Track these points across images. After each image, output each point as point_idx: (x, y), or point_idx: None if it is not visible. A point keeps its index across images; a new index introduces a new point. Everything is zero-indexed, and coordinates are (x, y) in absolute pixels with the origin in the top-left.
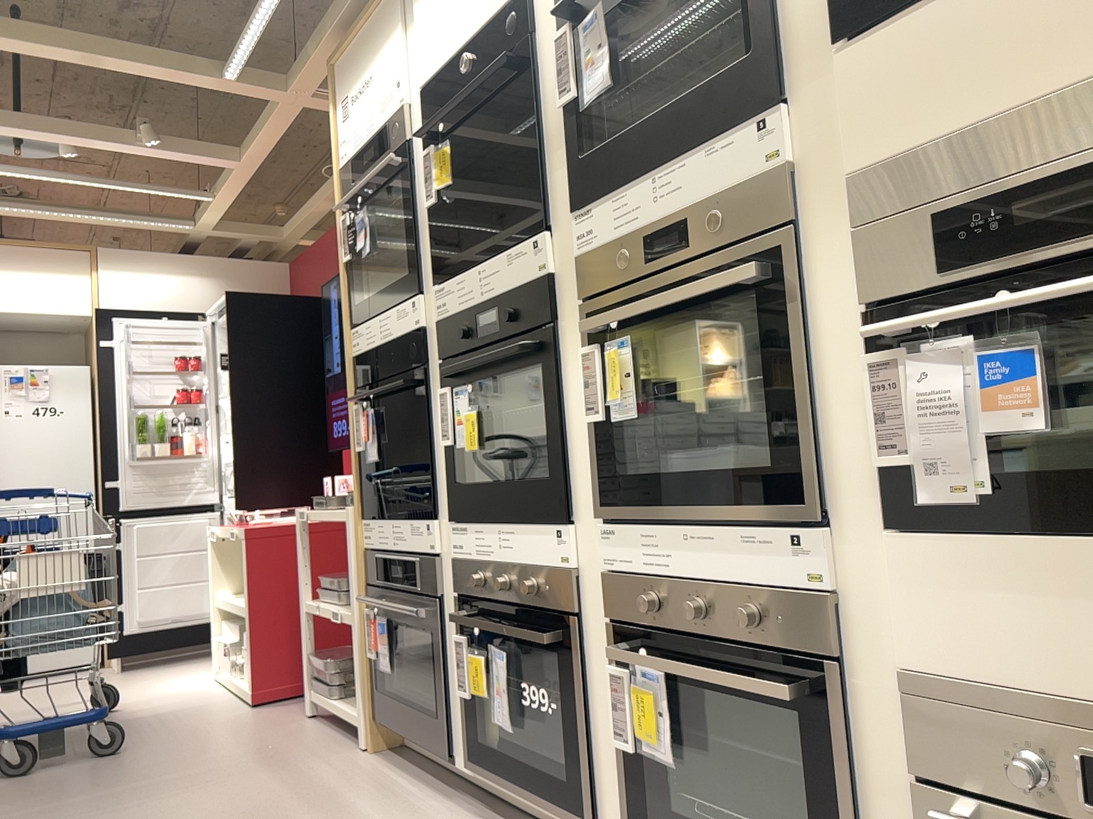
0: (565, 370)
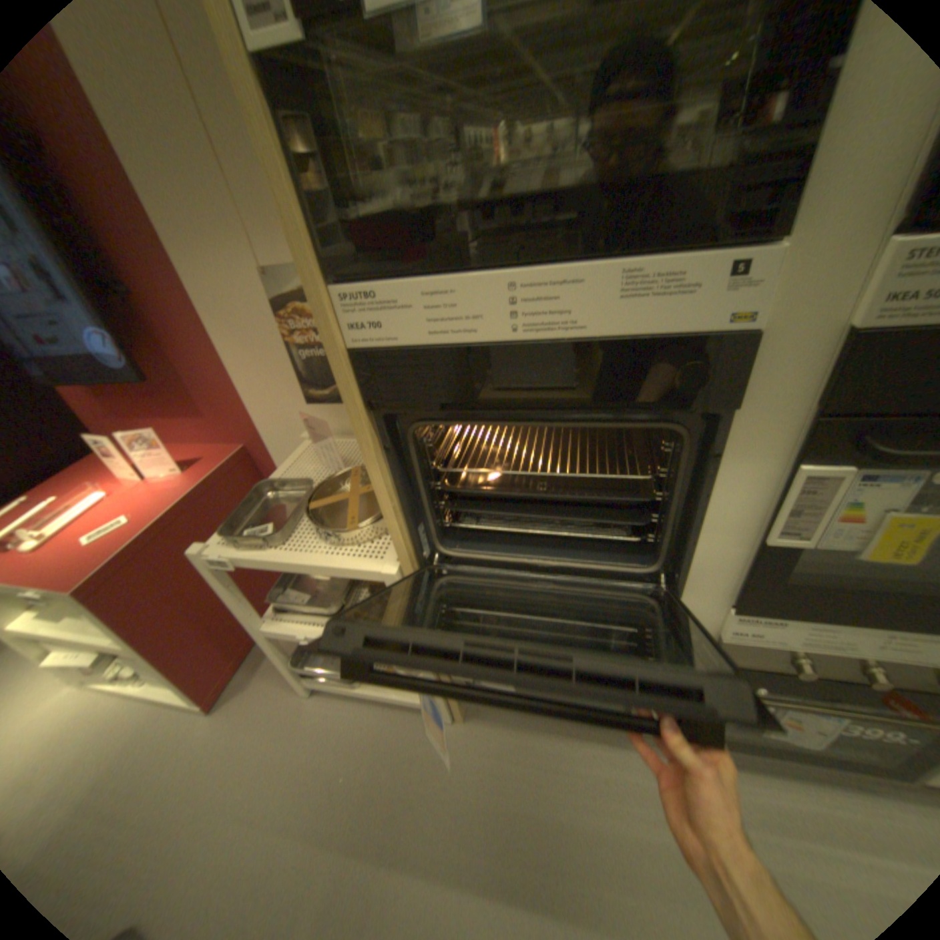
0: None
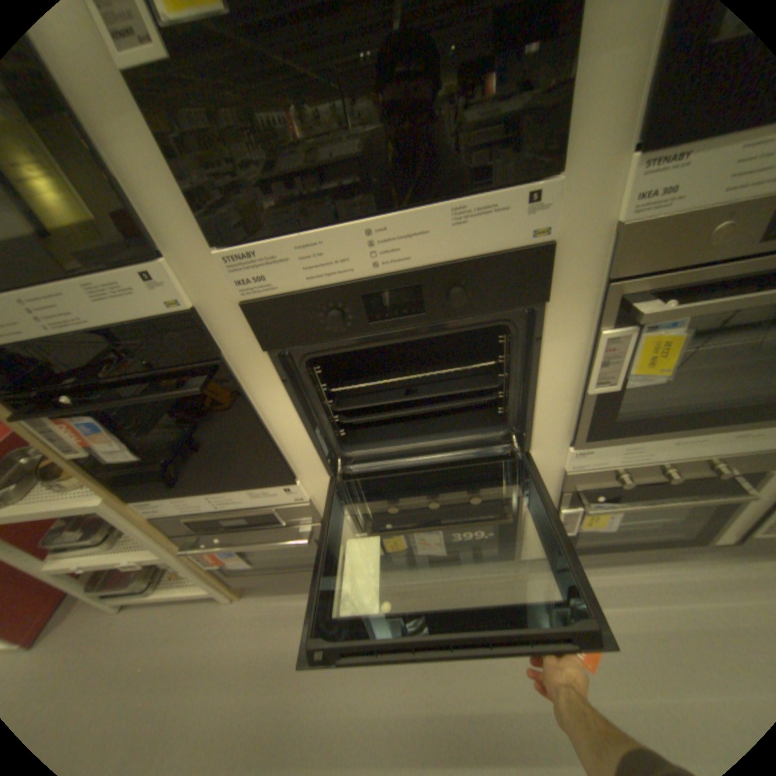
0: (548, 347)
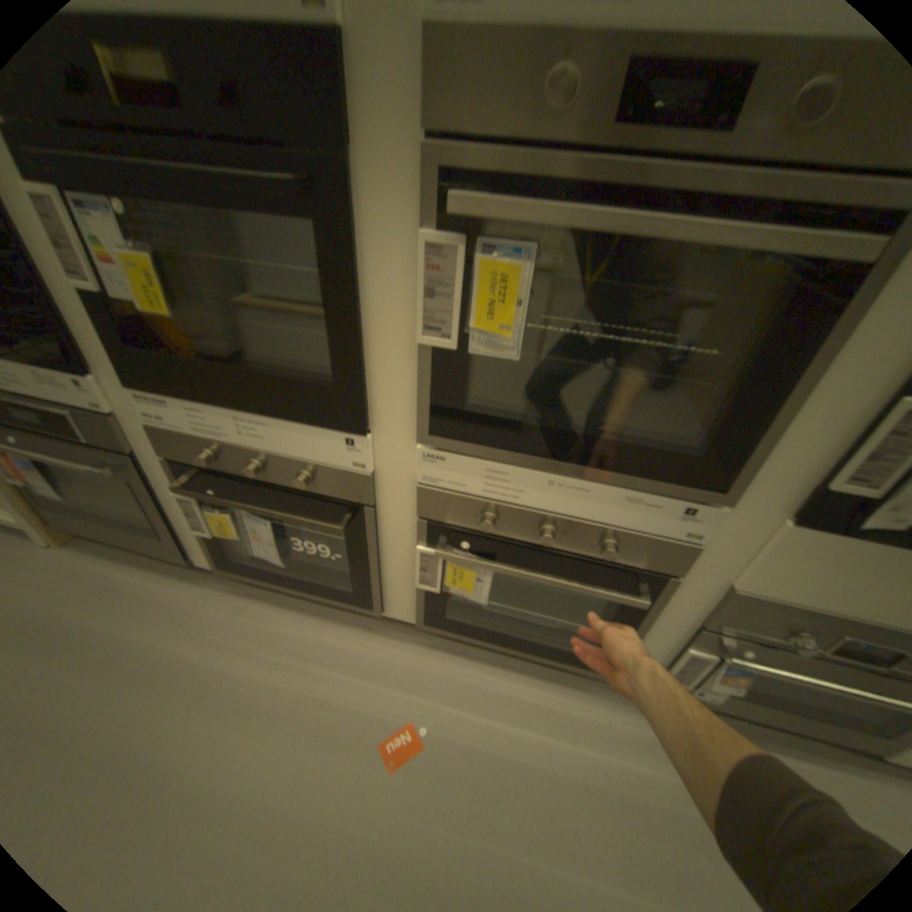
0: (368, 248)
